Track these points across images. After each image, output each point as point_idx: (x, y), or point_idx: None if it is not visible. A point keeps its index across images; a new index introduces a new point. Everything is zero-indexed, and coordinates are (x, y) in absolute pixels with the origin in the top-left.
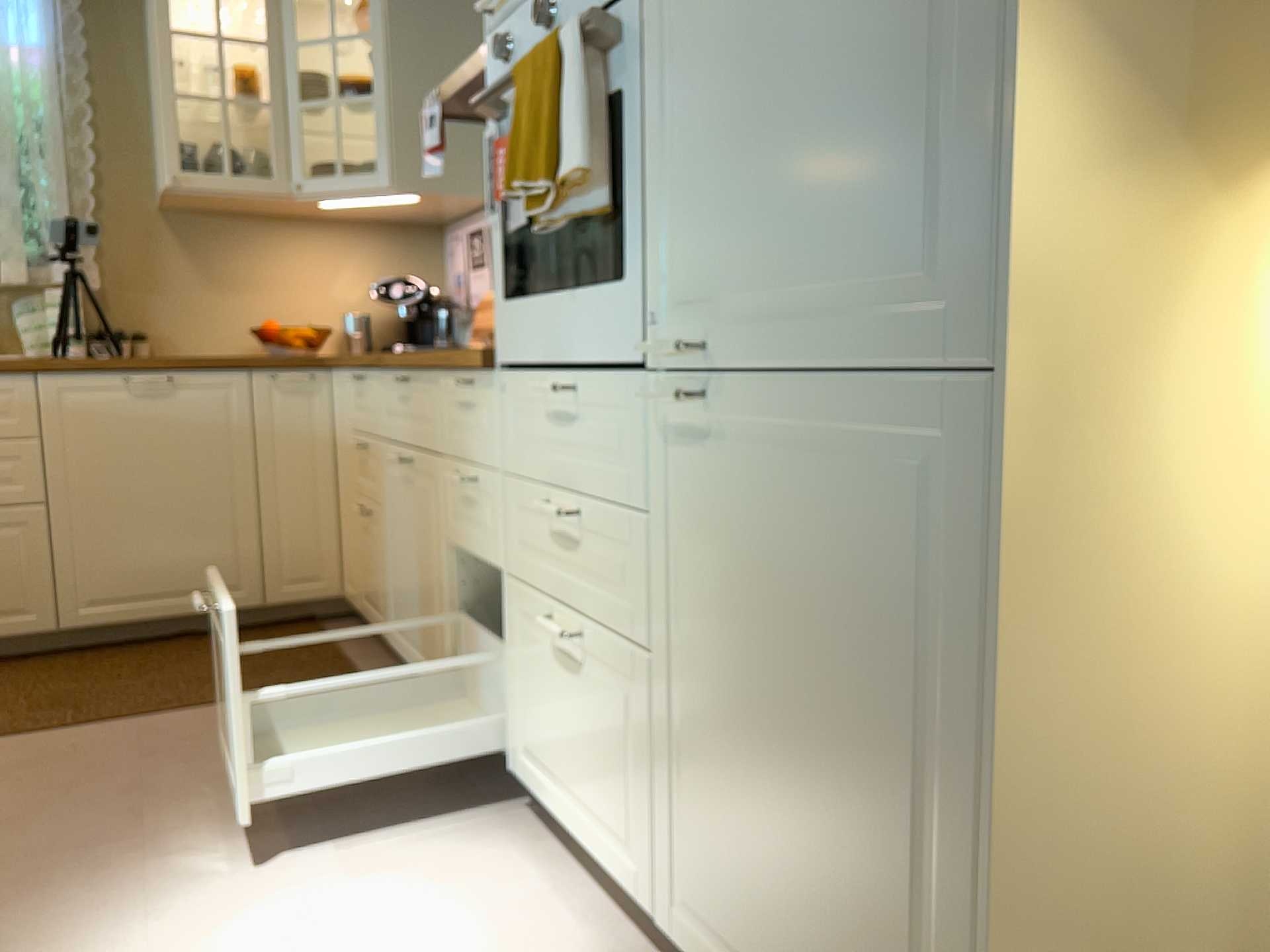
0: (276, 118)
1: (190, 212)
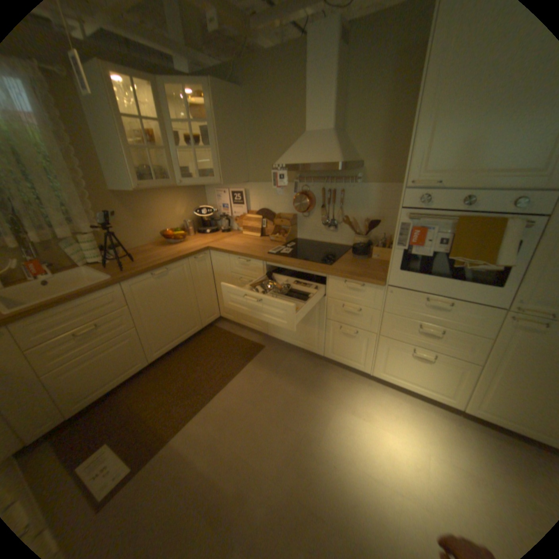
0: (160, 152)
1: (122, 191)
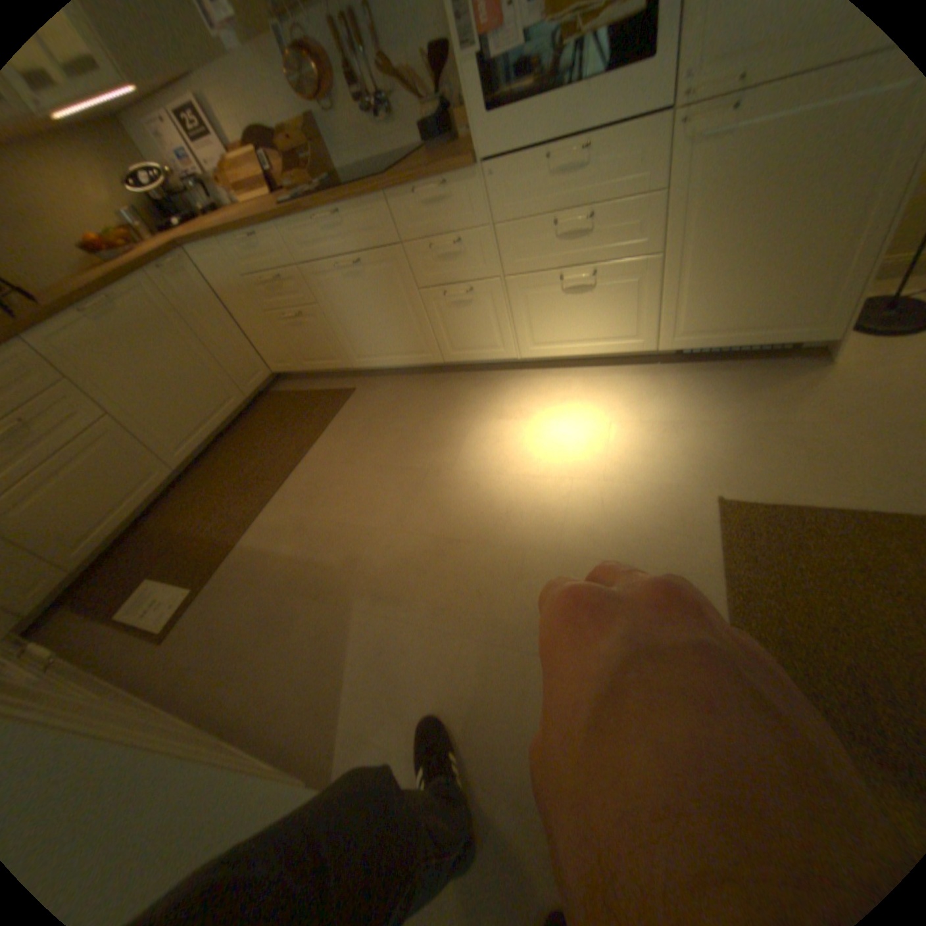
0: None
1: None
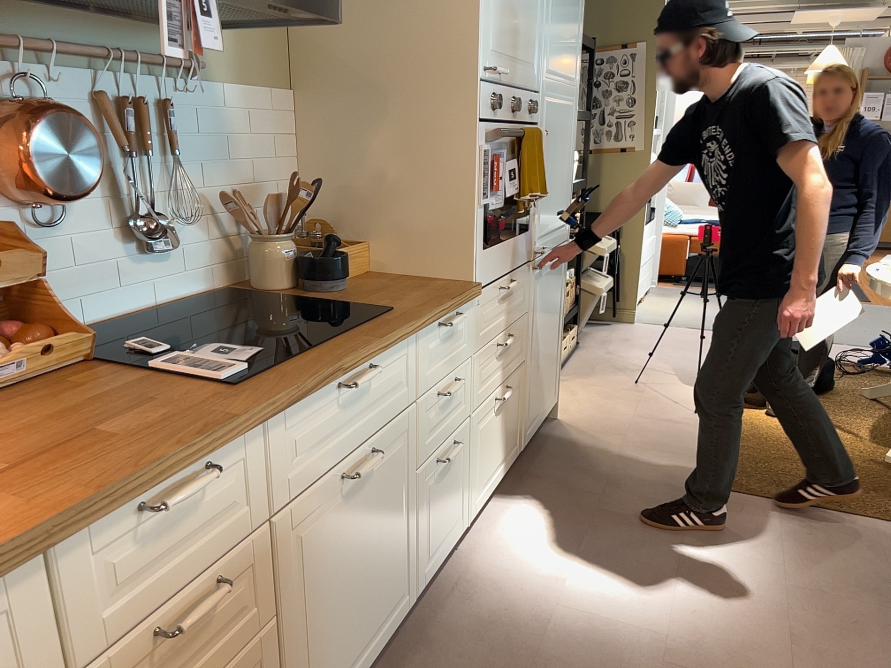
0: None
1: None
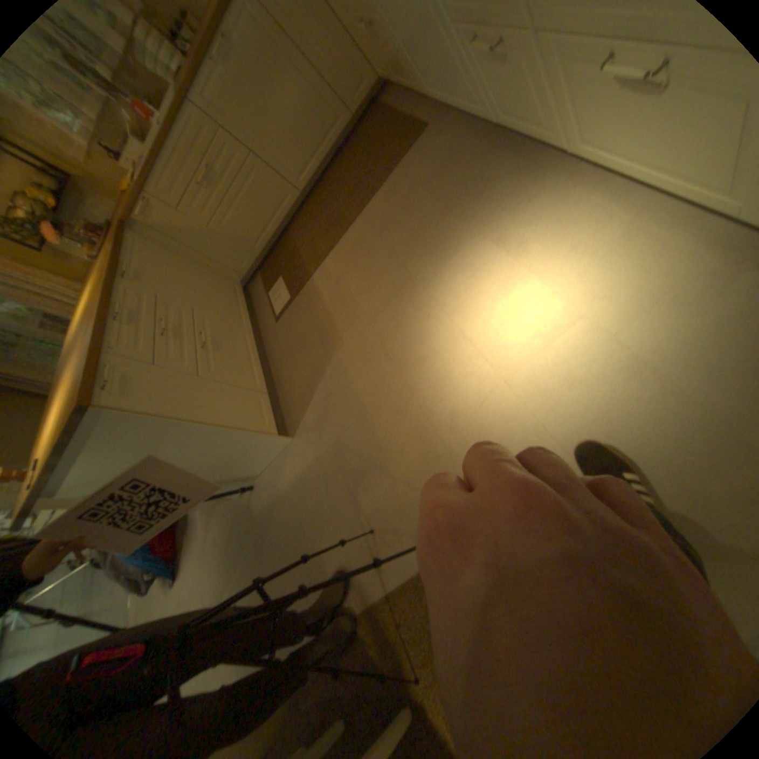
0: None
1: None
